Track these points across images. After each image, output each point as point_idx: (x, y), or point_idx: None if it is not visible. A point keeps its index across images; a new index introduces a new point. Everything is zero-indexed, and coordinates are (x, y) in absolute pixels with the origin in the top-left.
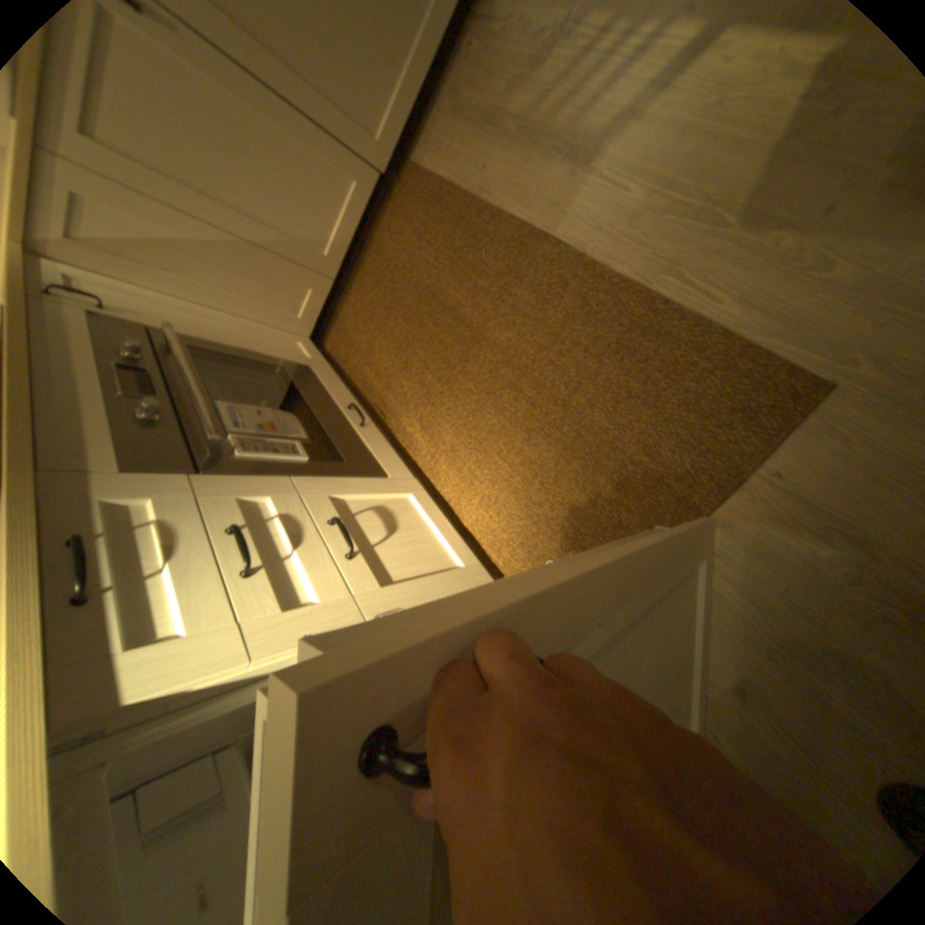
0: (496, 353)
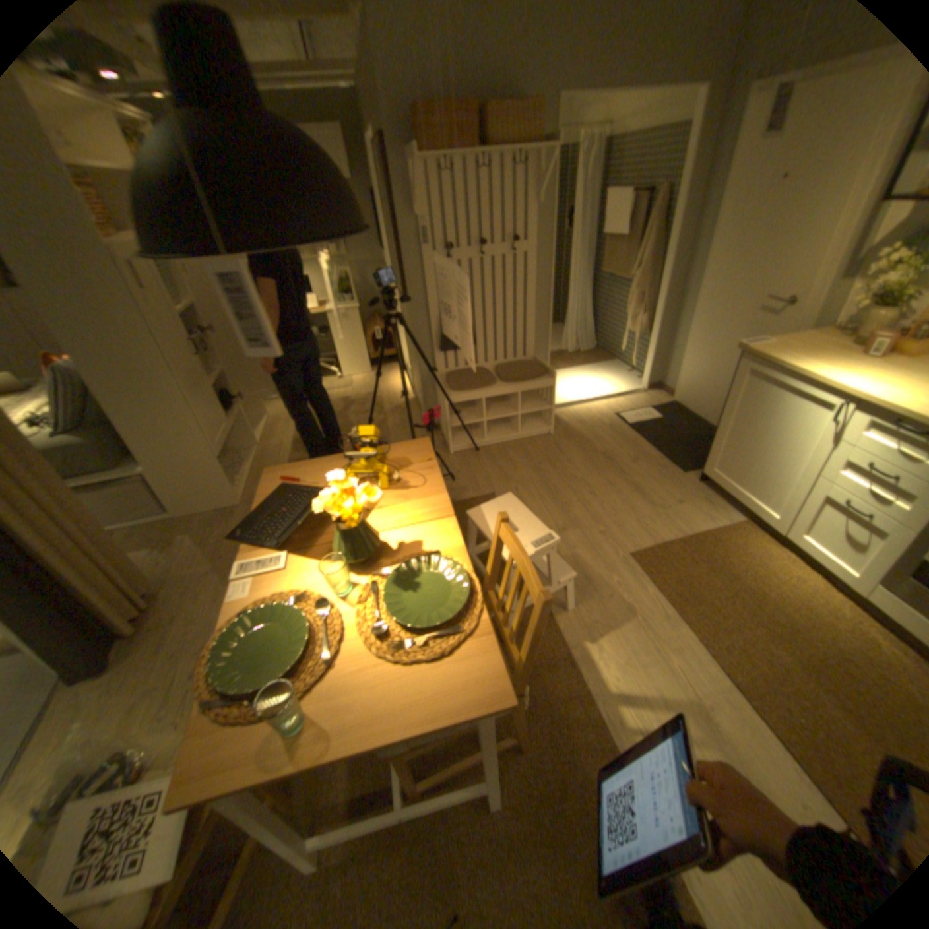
0: (796, 653)
